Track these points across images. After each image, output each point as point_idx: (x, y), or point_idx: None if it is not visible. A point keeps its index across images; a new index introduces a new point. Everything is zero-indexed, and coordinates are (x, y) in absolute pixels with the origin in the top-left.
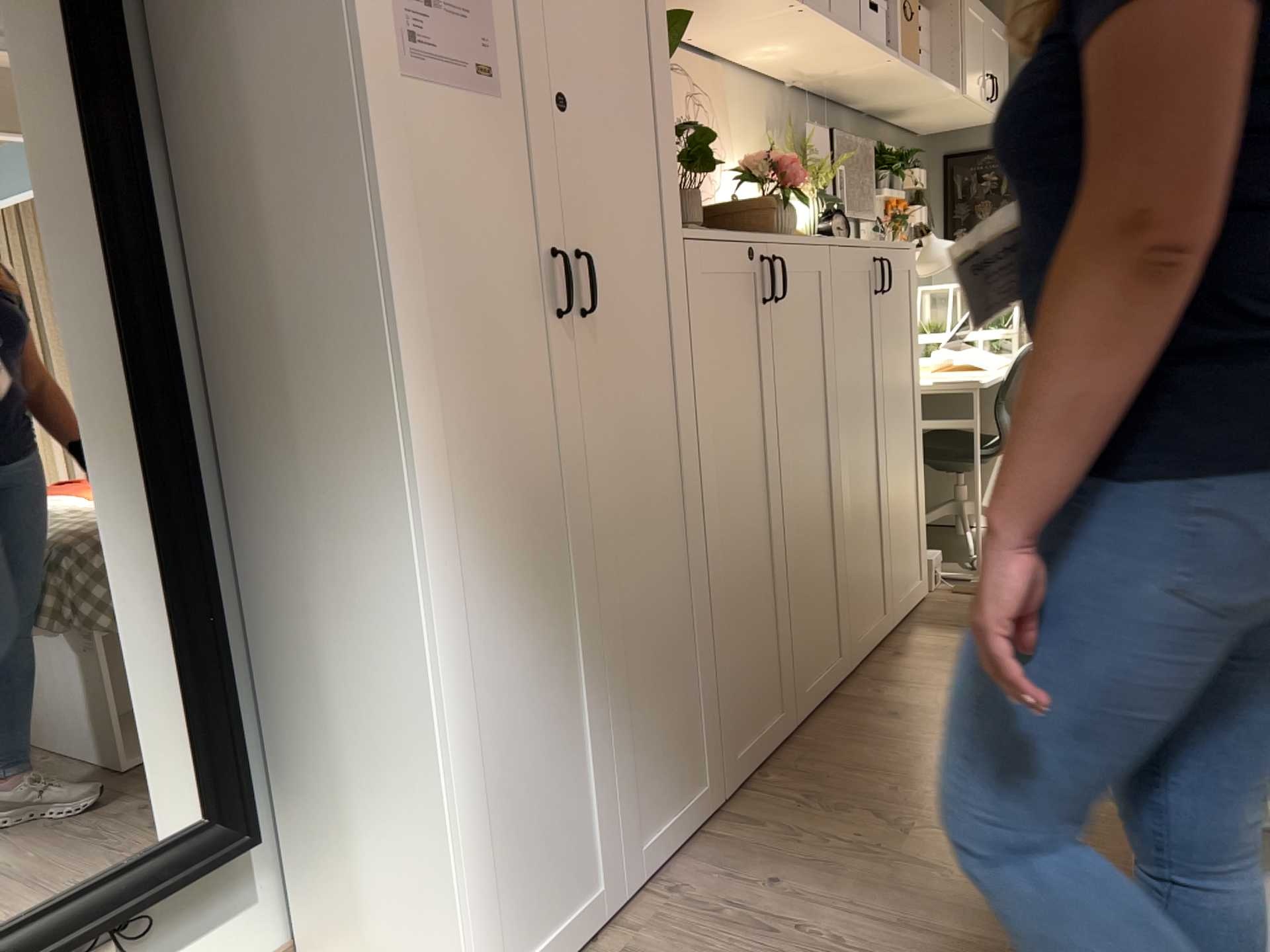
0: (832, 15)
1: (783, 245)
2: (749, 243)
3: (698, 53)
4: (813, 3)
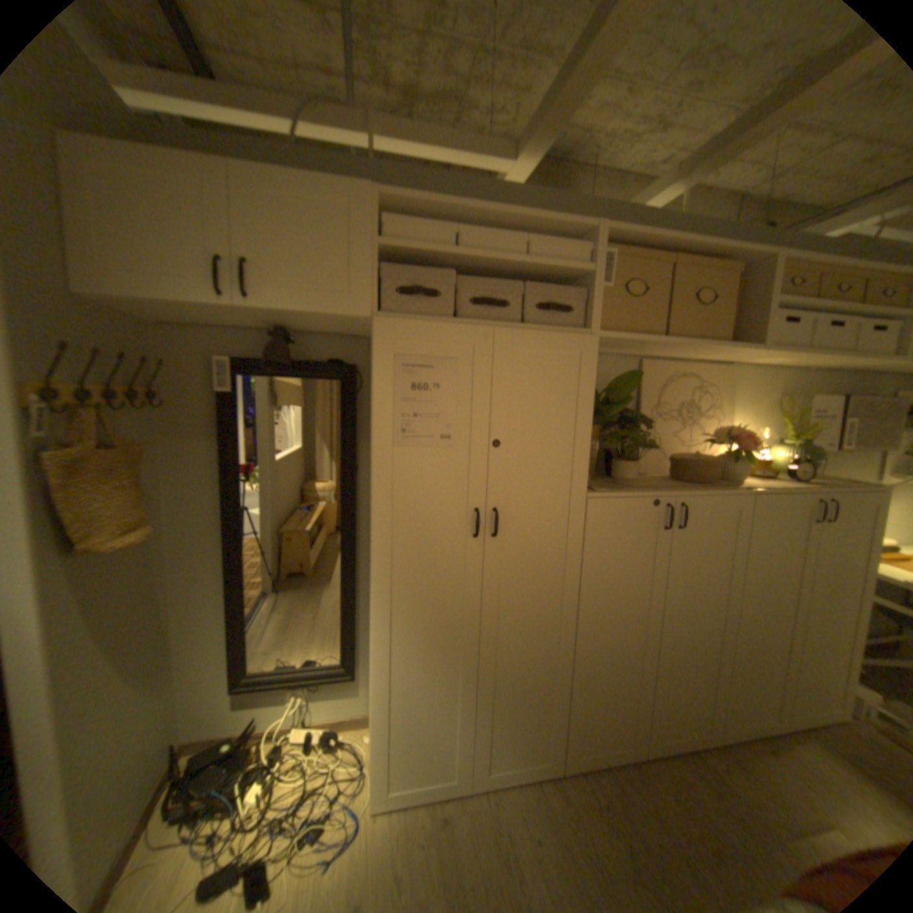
0: (810, 347)
1: (694, 498)
2: (655, 499)
3: (716, 363)
4: (788, 343)
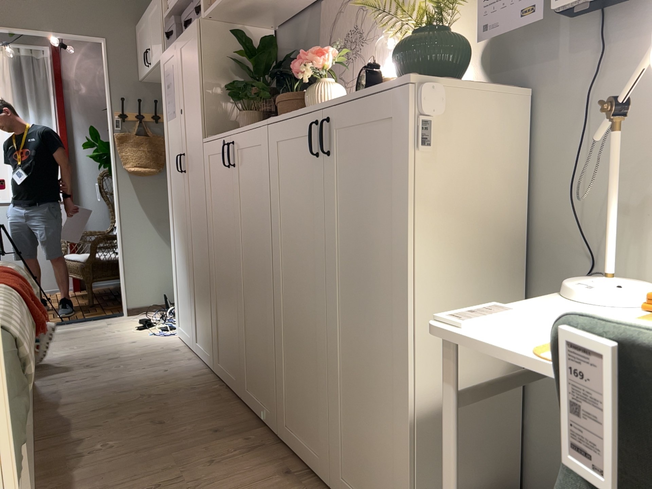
0: None
1: (236, 135)
2: (222, 139)
3: None
4: None
